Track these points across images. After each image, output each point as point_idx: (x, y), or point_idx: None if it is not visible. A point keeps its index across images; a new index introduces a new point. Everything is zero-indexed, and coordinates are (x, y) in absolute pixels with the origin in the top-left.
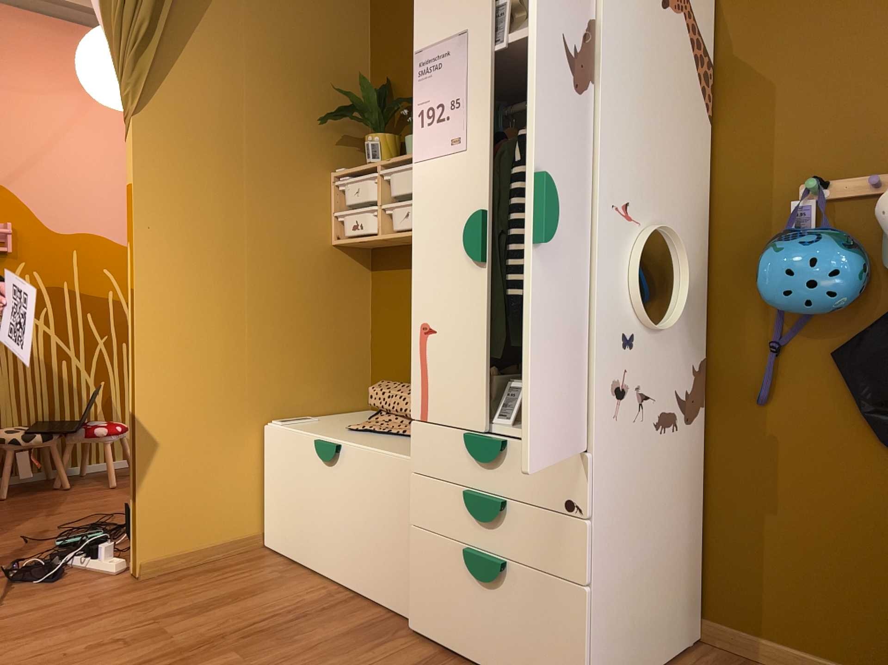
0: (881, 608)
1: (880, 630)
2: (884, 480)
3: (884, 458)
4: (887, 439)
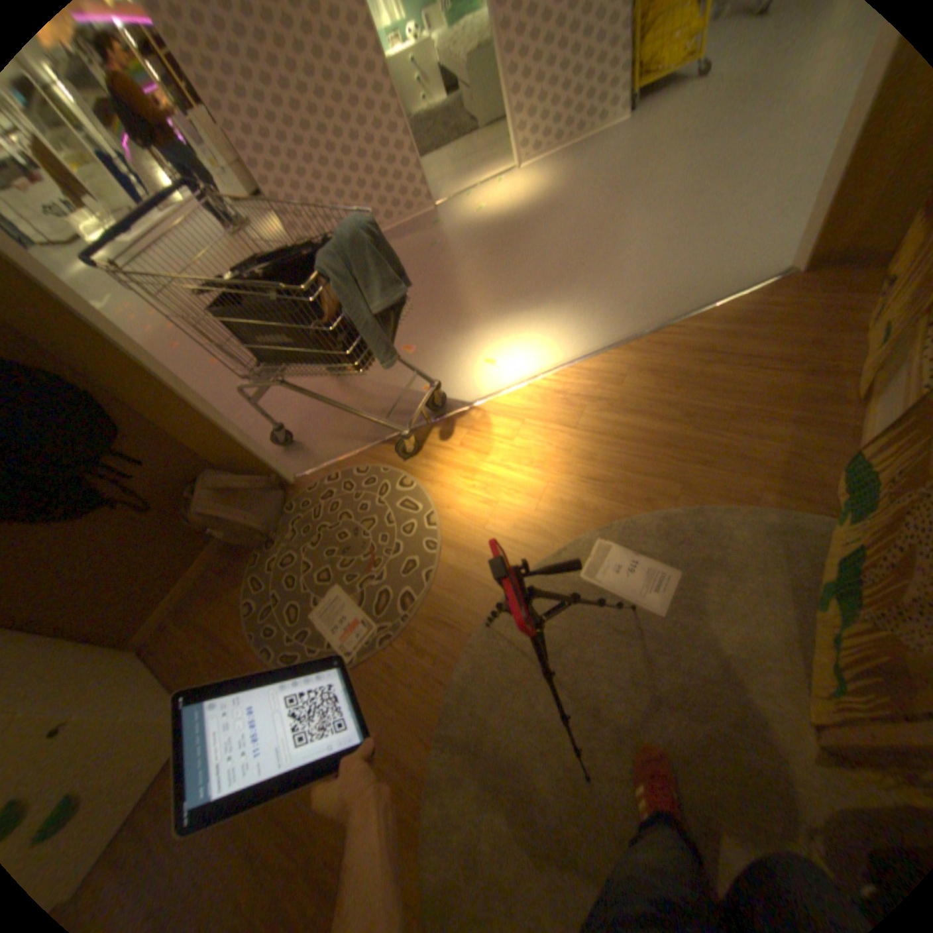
0: (158, 558)
1: (168, 562)
2: (92, 531)
3: (79, 526)
4: (71, 520)
